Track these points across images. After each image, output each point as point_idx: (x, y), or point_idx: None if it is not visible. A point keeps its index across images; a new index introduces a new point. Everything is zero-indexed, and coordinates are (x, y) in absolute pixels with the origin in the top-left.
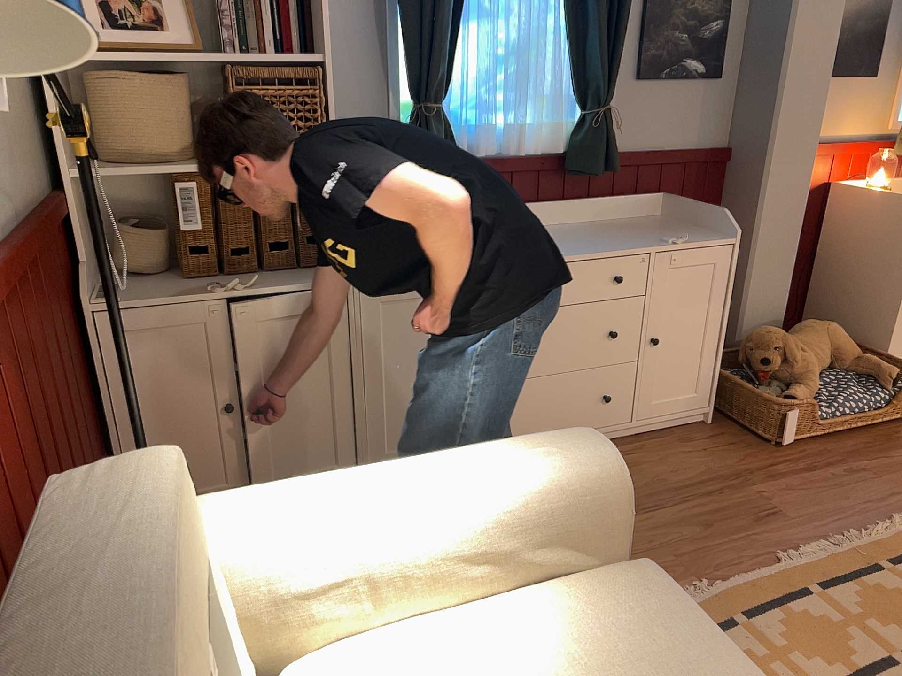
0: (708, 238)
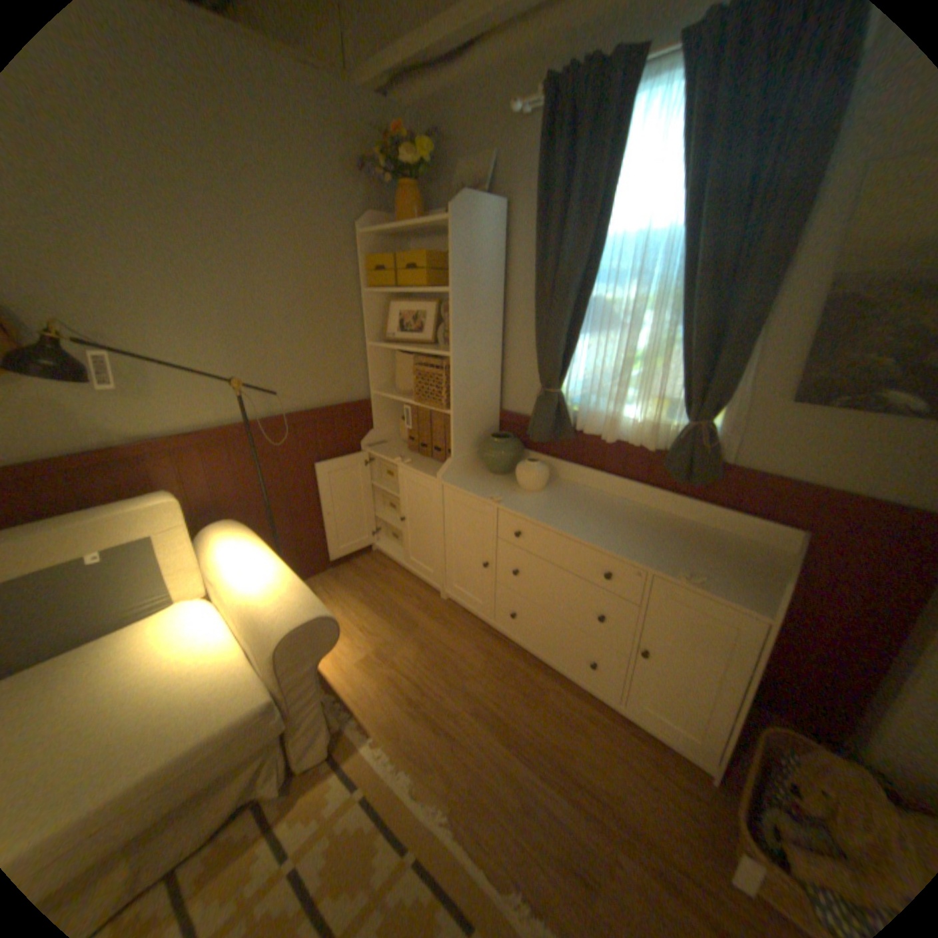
0: (744, 598)
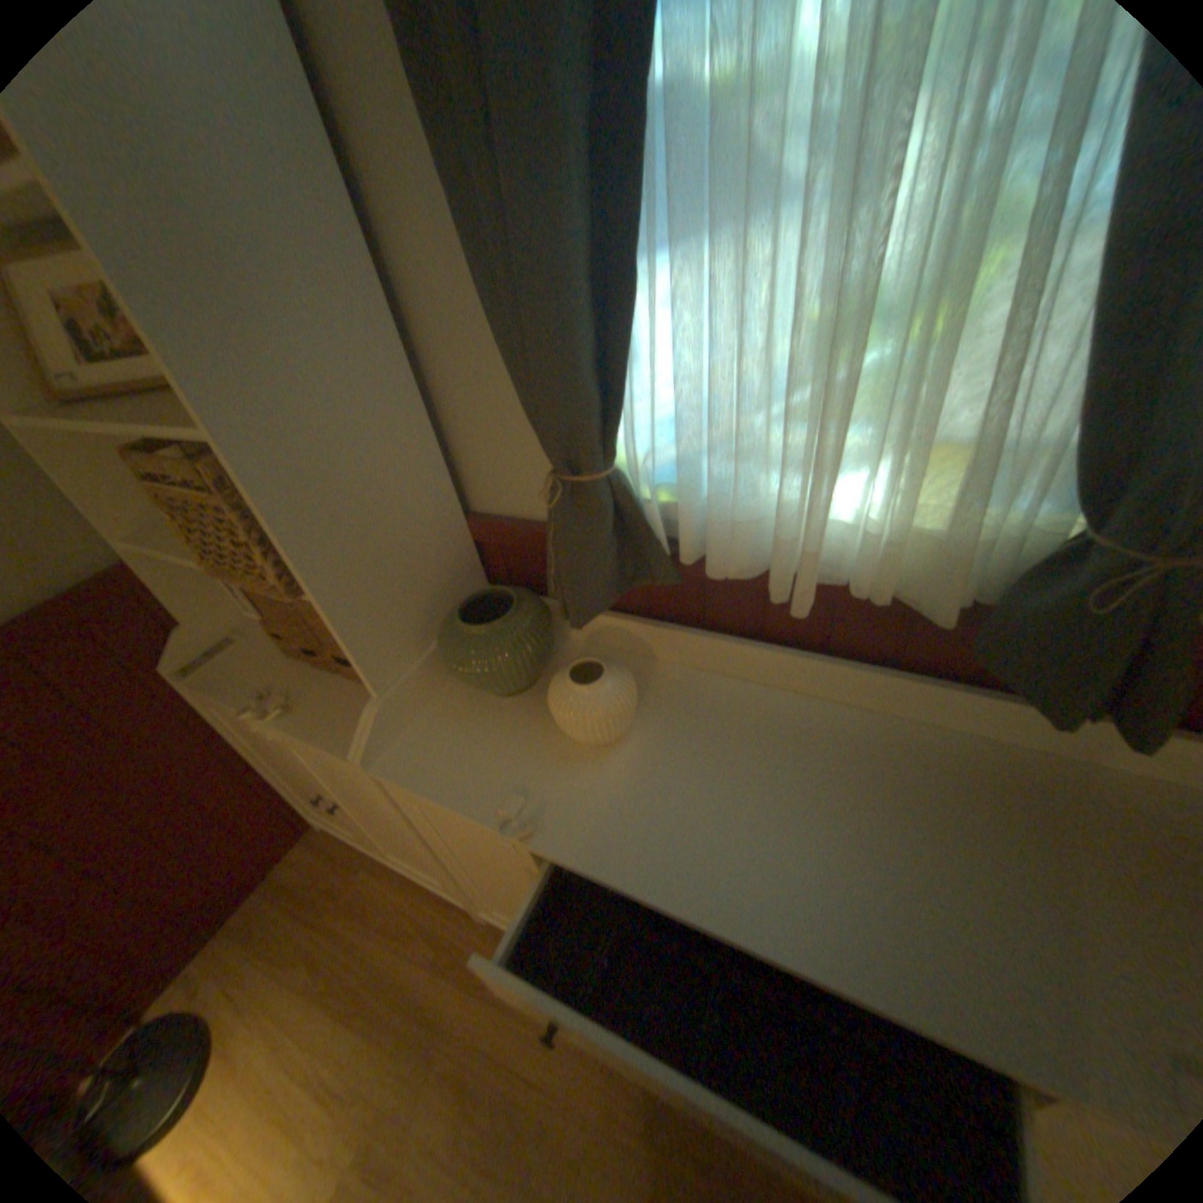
0: None
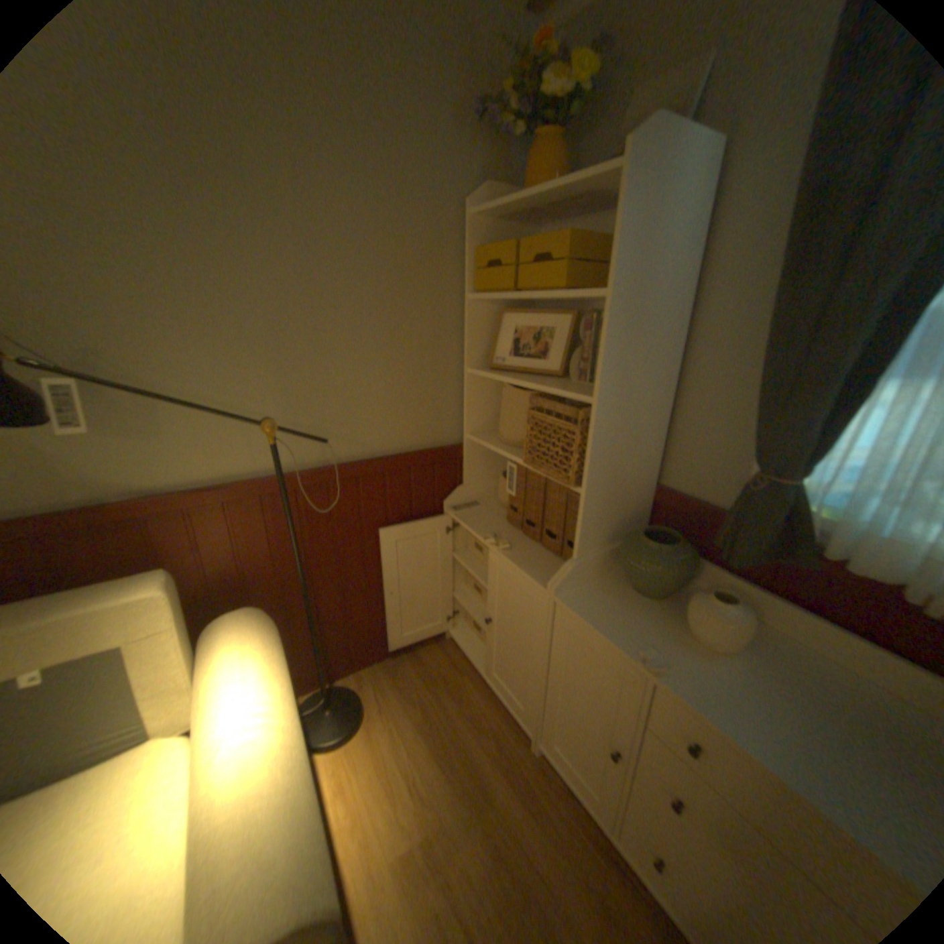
0: None
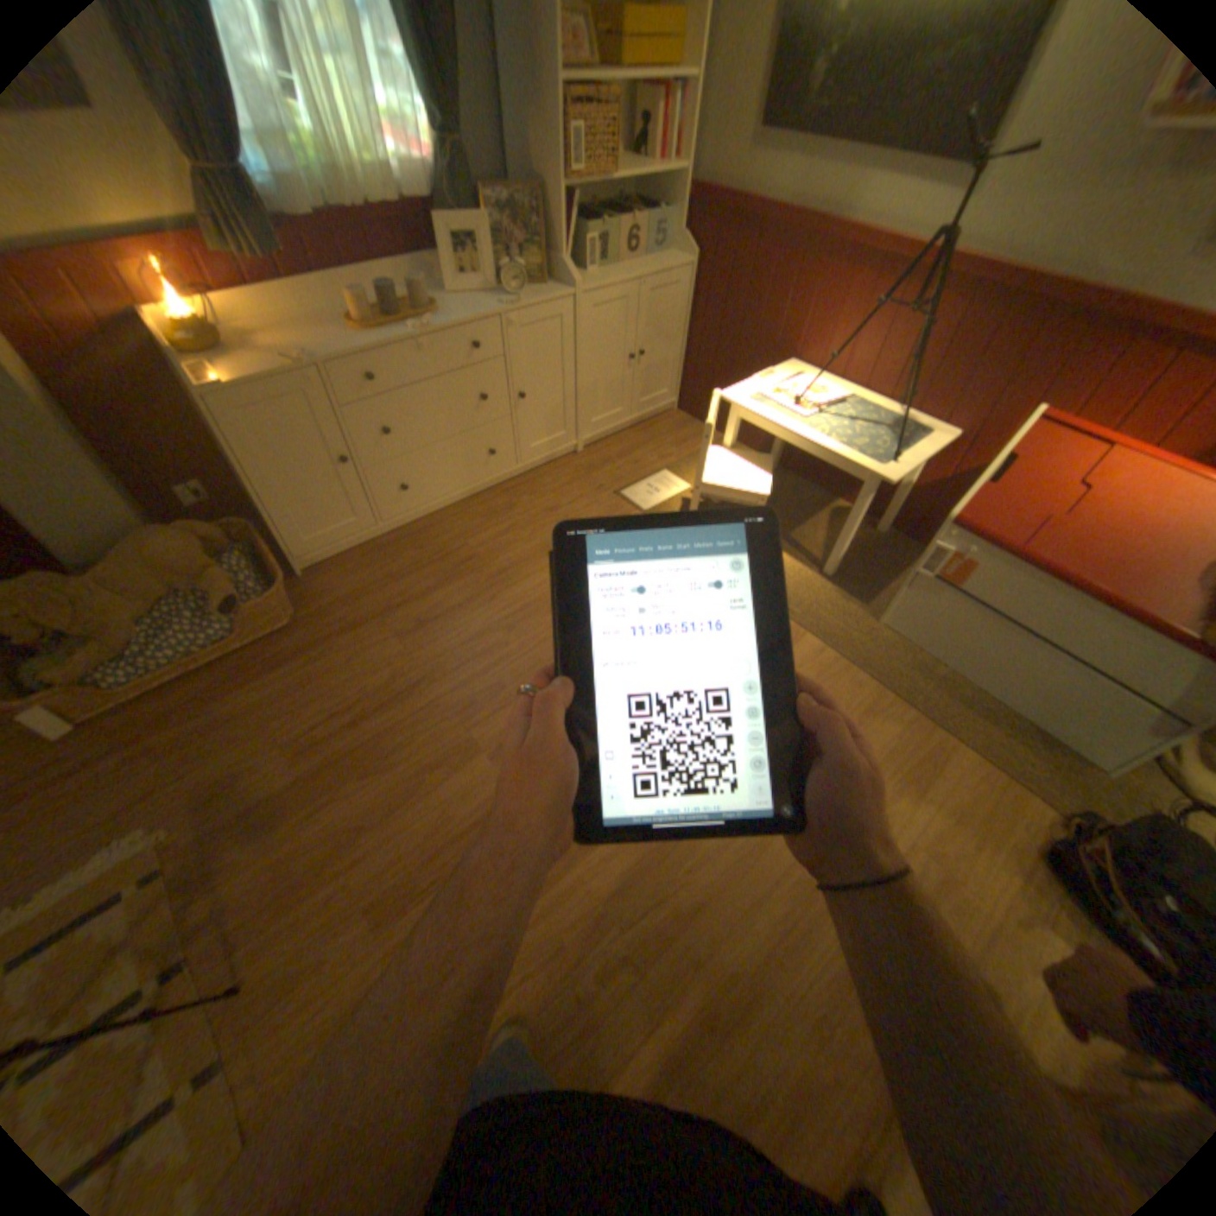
0: None
